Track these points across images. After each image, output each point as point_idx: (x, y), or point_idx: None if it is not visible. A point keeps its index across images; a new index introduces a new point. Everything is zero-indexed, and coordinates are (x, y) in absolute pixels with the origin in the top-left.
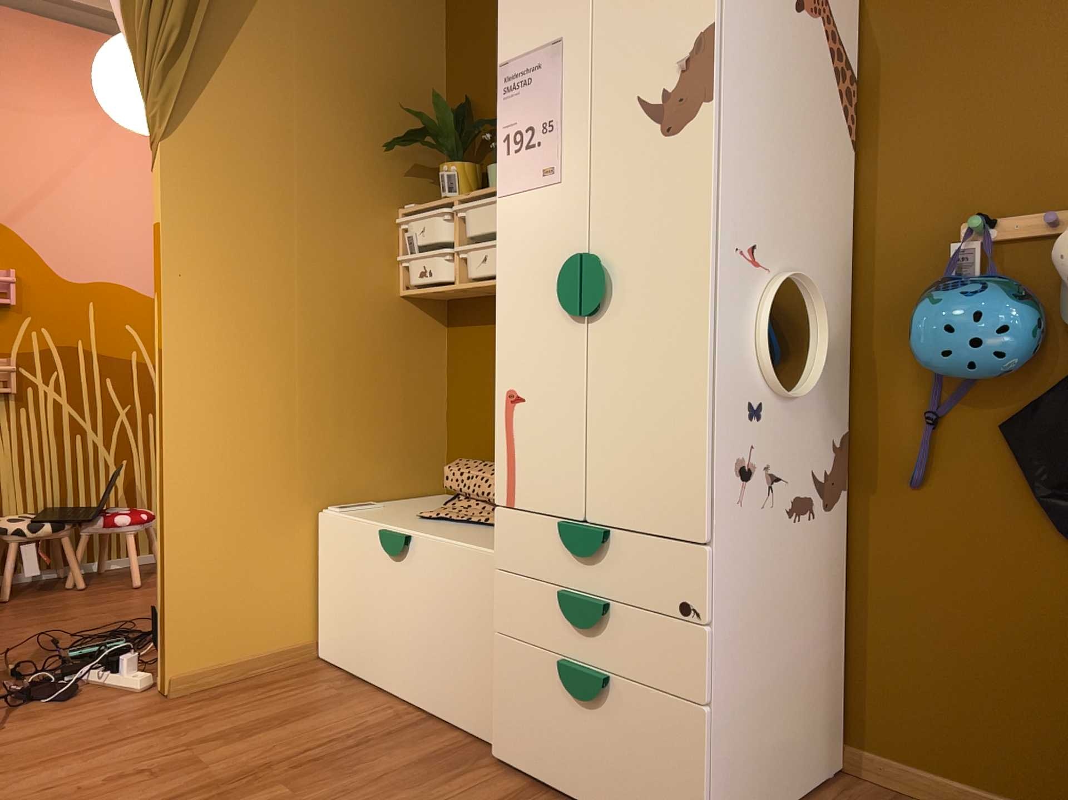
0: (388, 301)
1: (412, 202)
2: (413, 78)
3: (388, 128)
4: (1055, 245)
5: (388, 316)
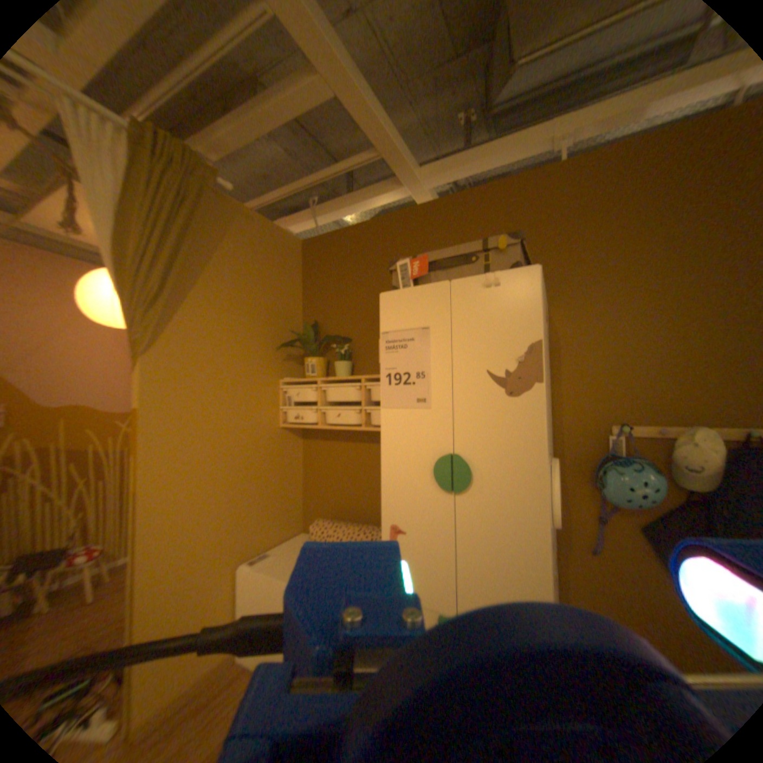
0: (275, 431)
1: (287, 375)
2: (287, 309)
3: (275, 336)
4: (675, 447)
5: (275, 440)
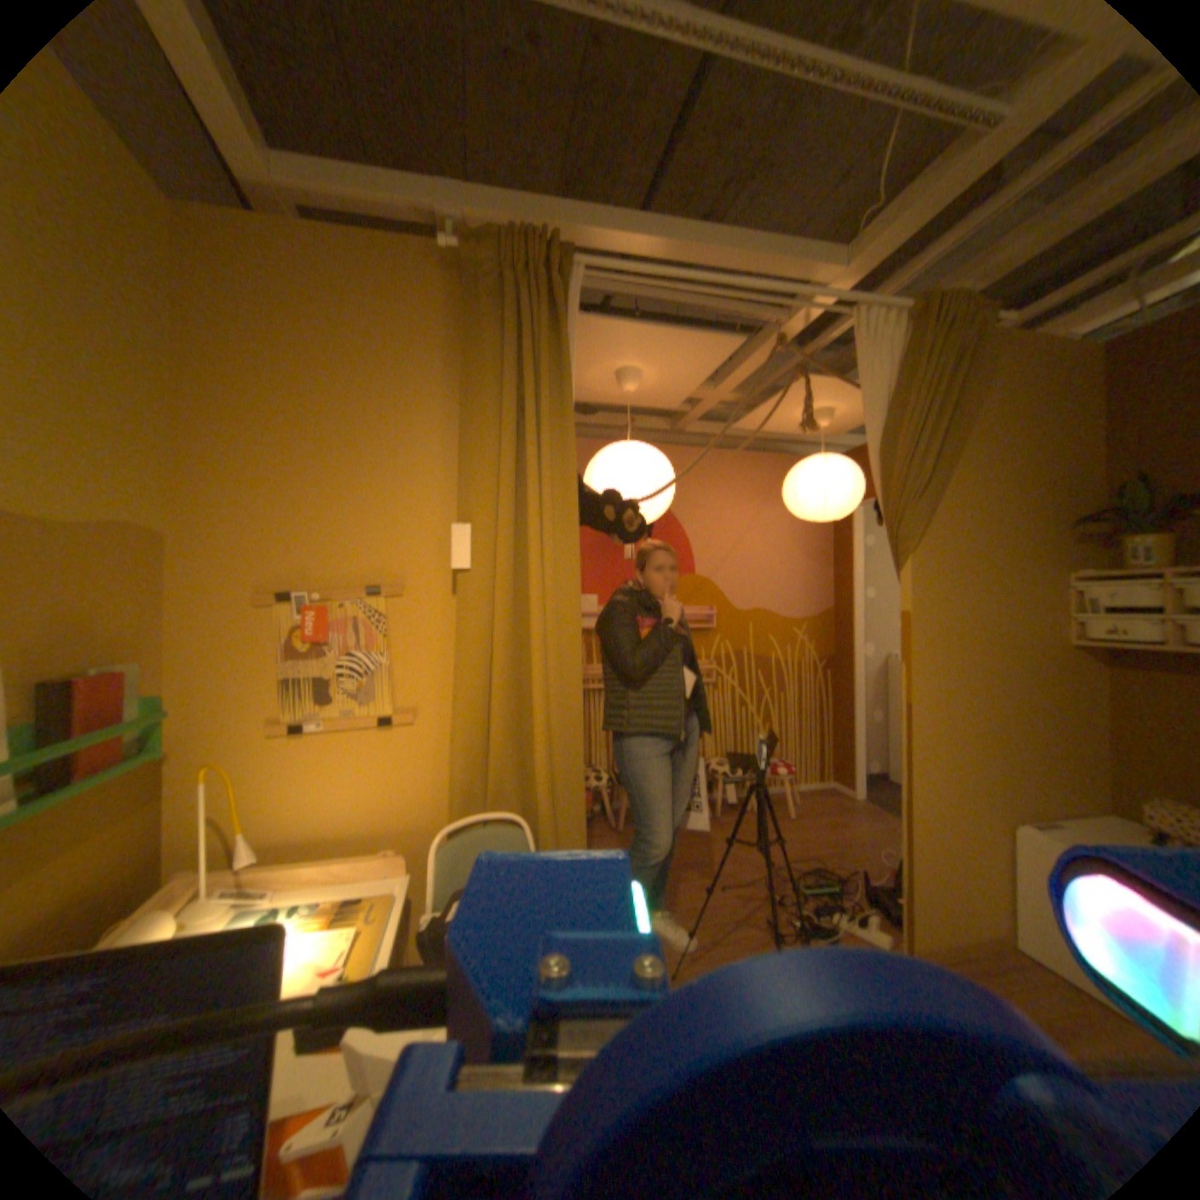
0: (1063, 650)
1: (1080, 564)
2: (1079, 460)
3: (1061, 506)
4: None
5: (1063, 662)
